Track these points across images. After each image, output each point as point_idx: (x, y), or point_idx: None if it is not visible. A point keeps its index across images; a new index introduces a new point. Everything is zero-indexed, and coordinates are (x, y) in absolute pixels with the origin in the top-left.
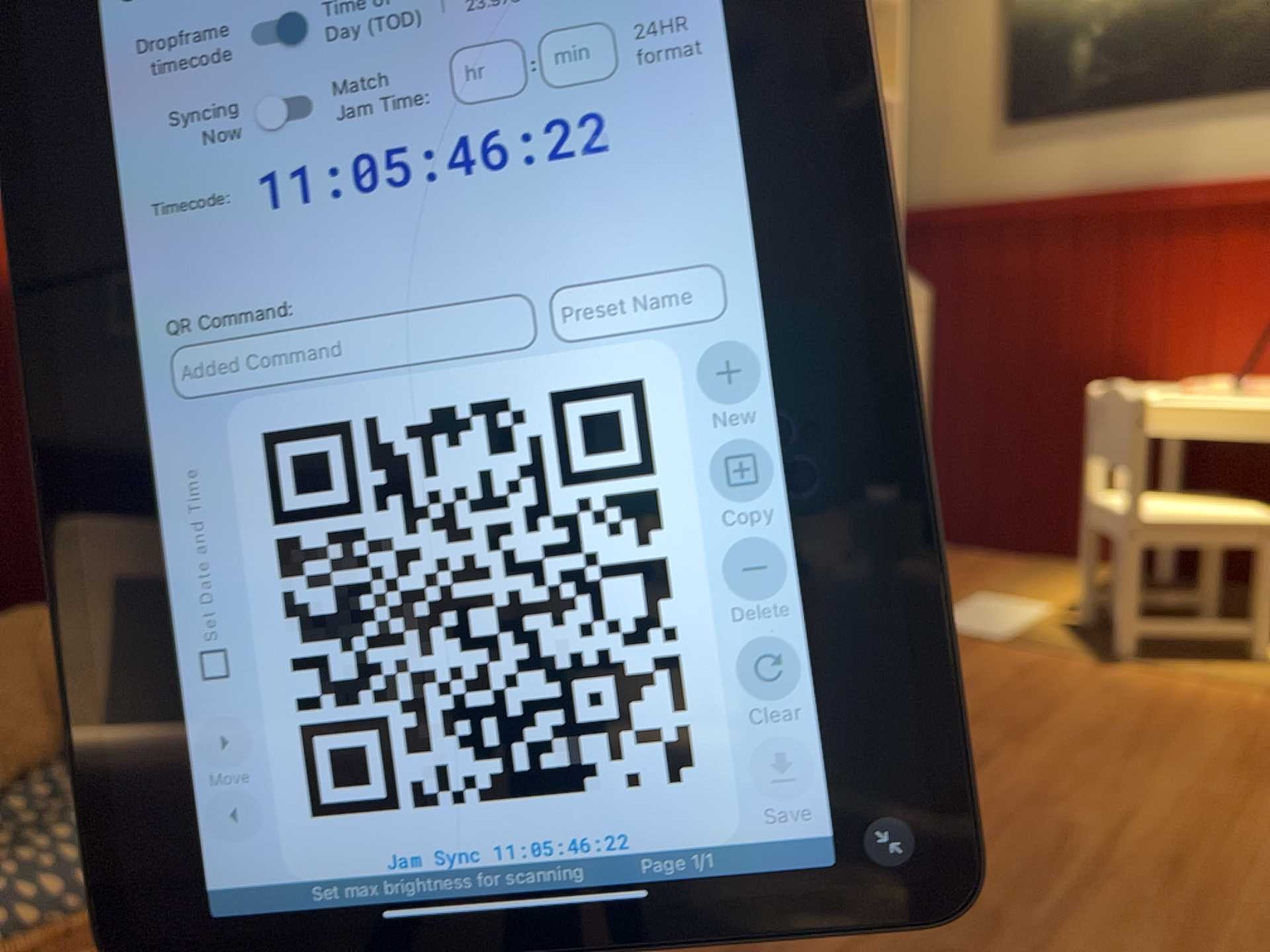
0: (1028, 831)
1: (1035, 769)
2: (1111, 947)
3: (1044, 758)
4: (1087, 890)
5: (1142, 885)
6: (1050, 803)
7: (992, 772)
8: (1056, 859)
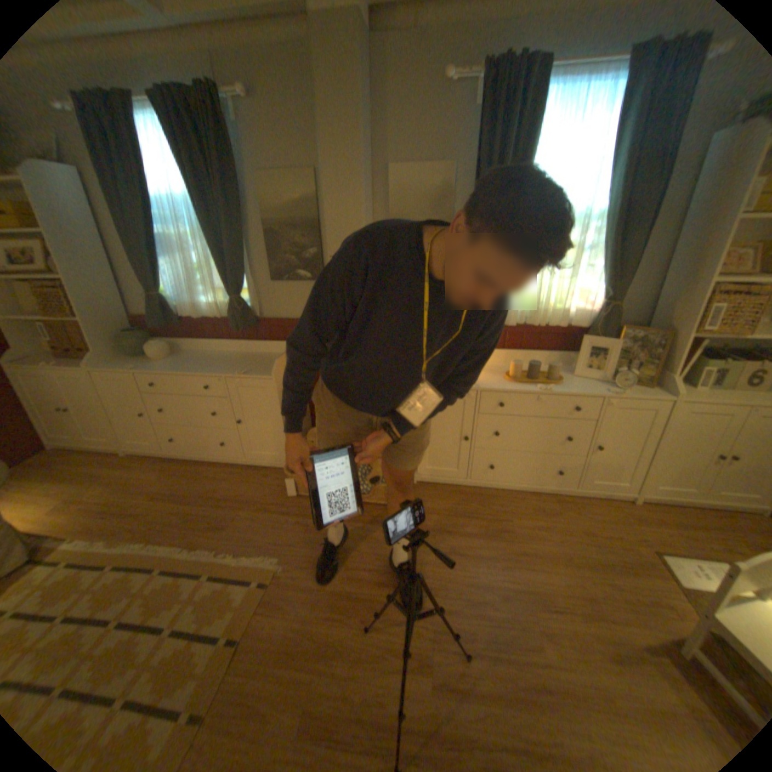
0: (527, 640)
1: (572, 632)
2: (484, 677)
3: (584, 633)
4: (508, 665)
5: (524, 681)
6: (551, 642)
7: (555, 619)
8: (517, 652)
